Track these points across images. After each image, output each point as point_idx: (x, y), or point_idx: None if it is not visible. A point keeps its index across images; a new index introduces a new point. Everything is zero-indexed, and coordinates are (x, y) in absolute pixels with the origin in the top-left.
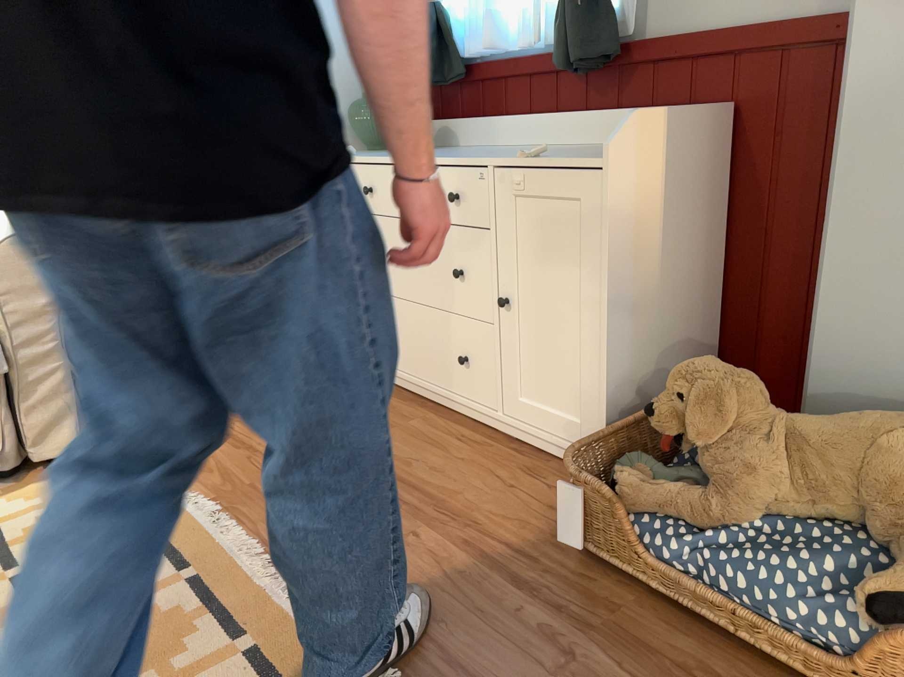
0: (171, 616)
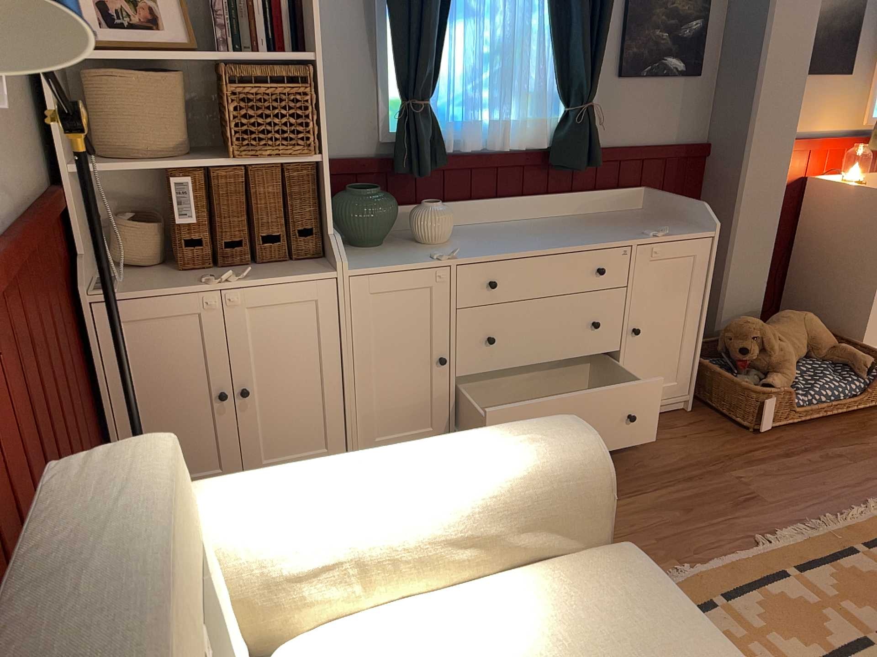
0: (840, 580)
